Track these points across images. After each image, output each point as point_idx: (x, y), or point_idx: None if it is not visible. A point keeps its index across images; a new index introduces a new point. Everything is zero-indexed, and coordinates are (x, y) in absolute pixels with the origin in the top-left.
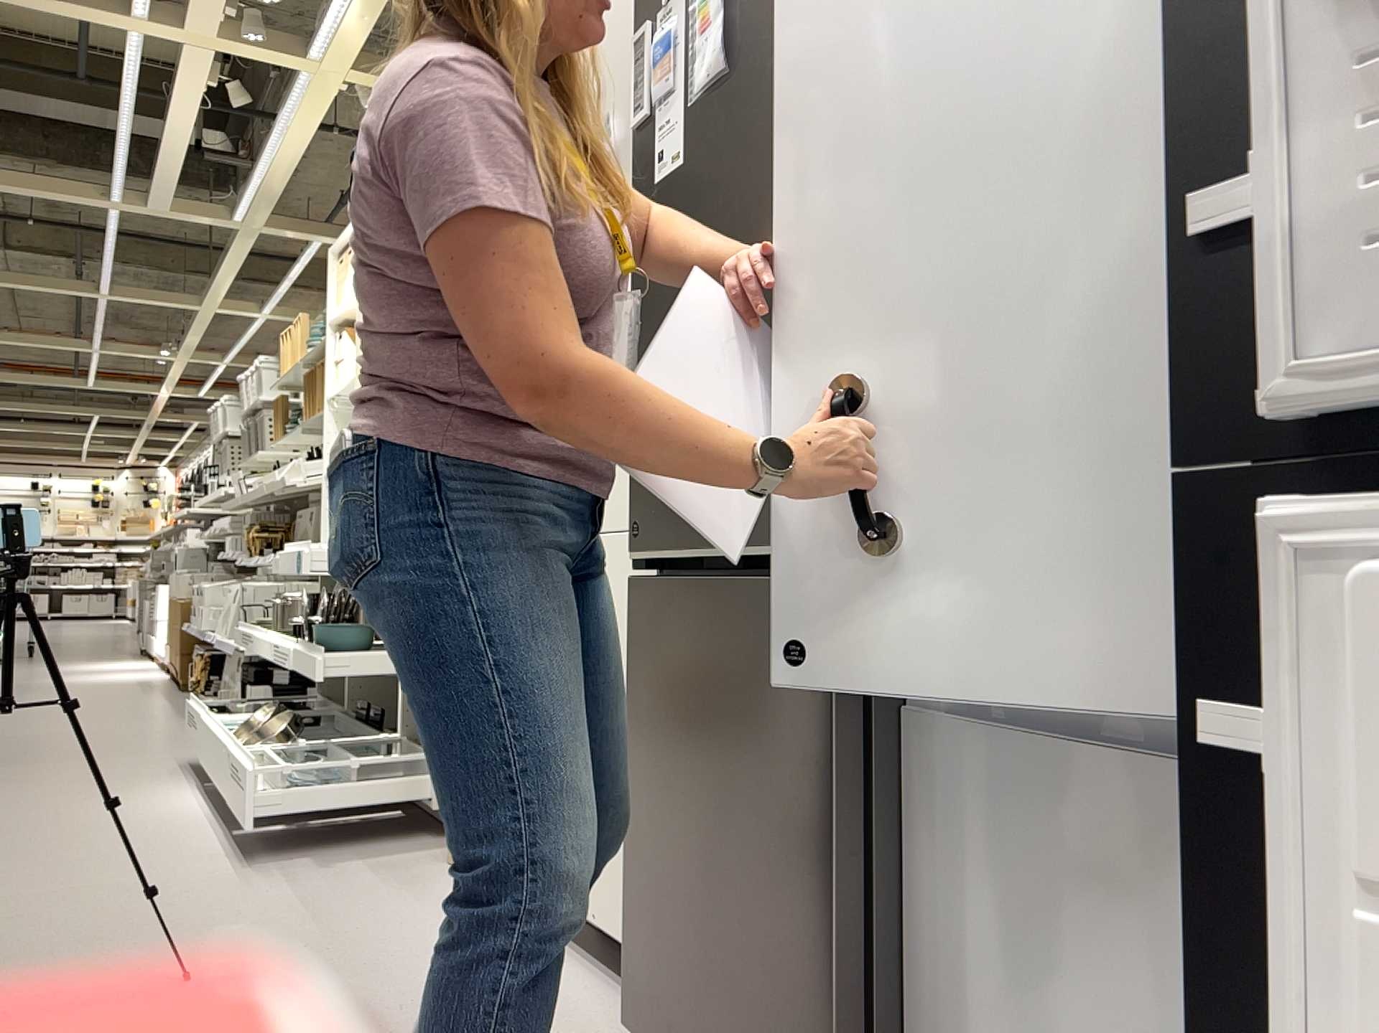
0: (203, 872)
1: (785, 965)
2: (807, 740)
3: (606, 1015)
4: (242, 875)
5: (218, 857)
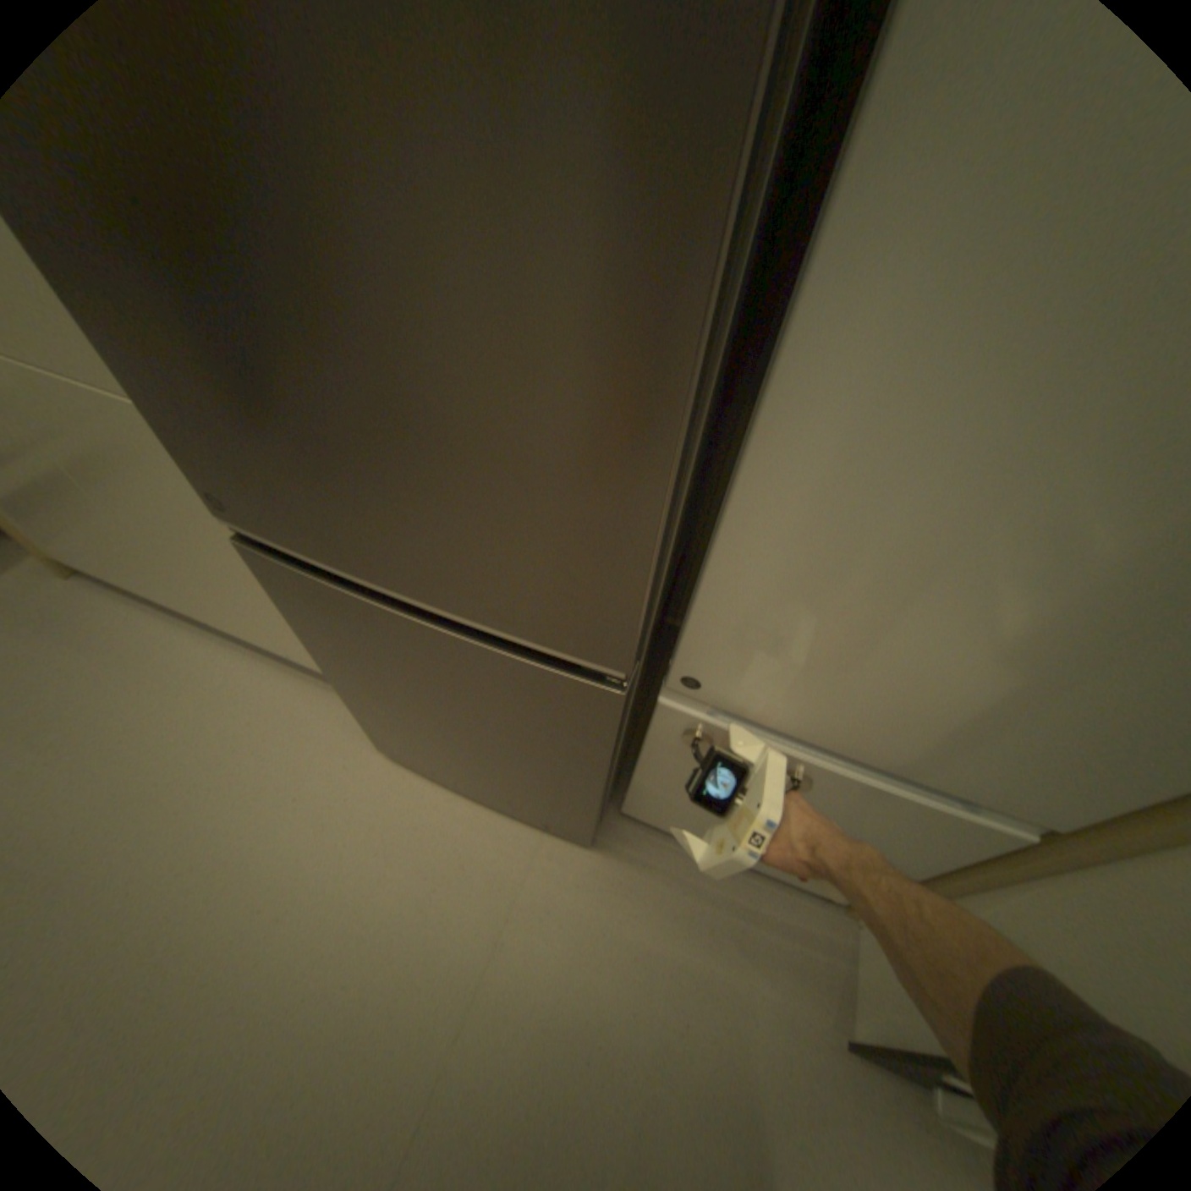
0: None
1: (543, 788)
2: (571, 739)
3: (343, 717)
4: None
5: None
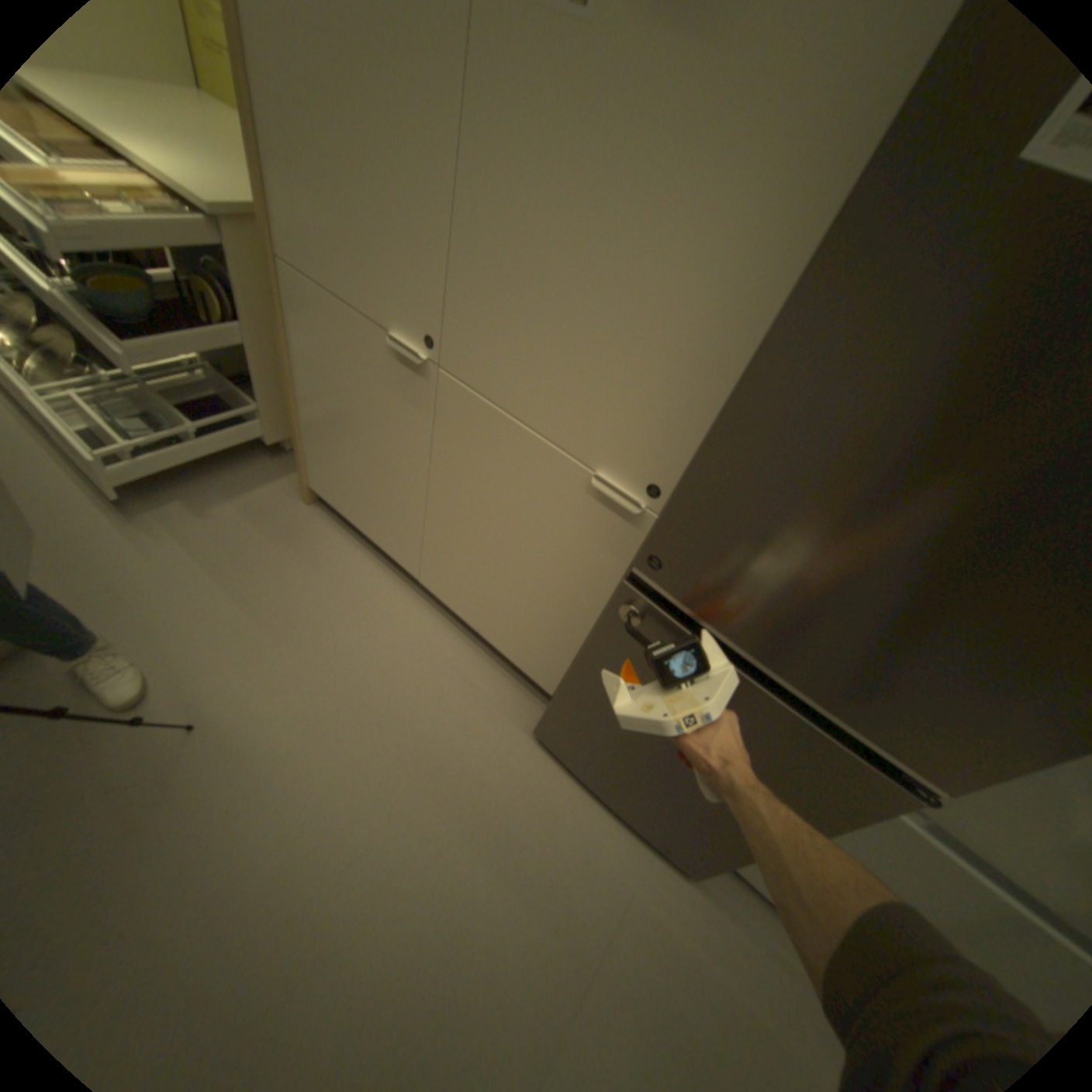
0: (89, 534)
1: (710, 827)
2: (812, 812)
3: (504, 694)
4: (132, 535)
5: (88, 505)
